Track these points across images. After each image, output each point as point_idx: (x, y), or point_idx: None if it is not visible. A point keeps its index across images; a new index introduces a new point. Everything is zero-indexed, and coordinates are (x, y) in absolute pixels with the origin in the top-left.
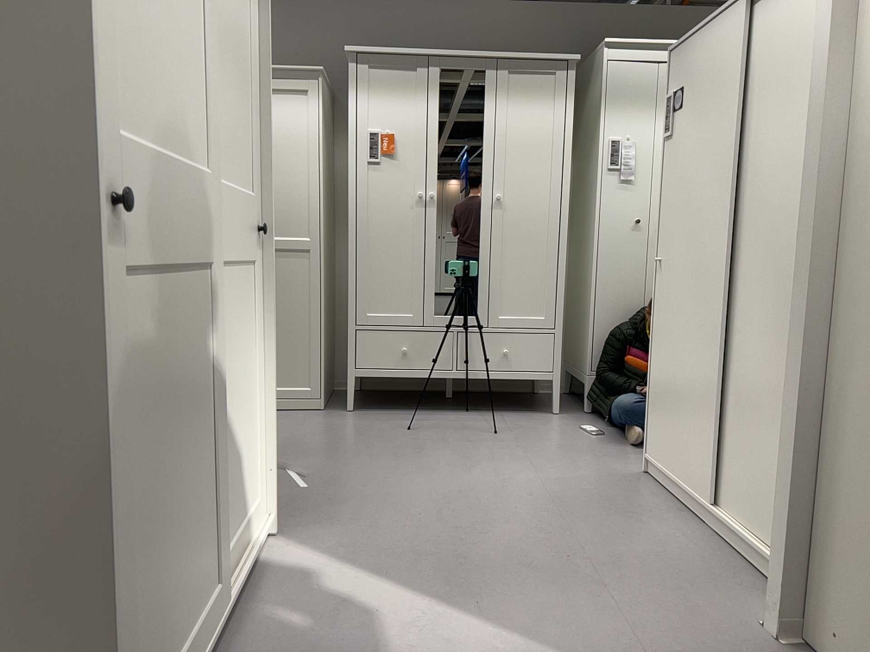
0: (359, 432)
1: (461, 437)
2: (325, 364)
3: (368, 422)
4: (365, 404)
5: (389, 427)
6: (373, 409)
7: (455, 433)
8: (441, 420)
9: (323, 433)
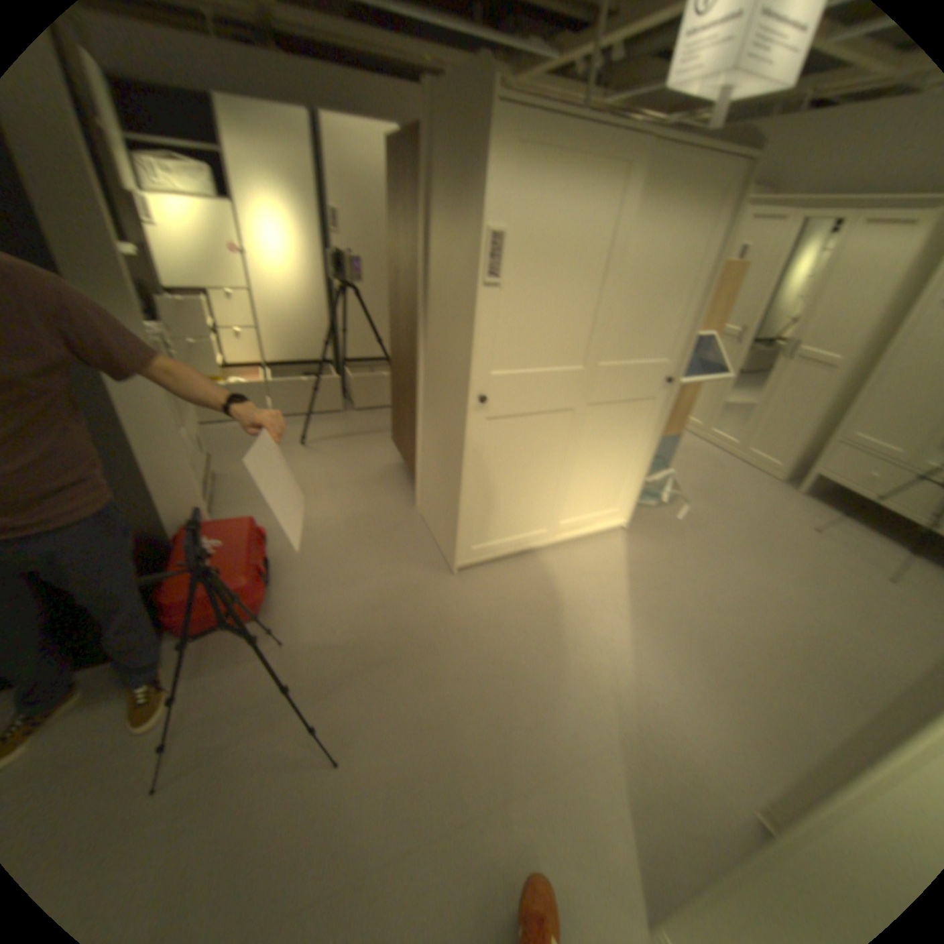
0: (780, 510)
1: (855, 563)
2: (808, 453)
3: (802, 508)
4: (829, 495)
5: (810, 521)
6: (825, 502)
7: (857, 557)
8: (868, 543)
9: (754, 497)
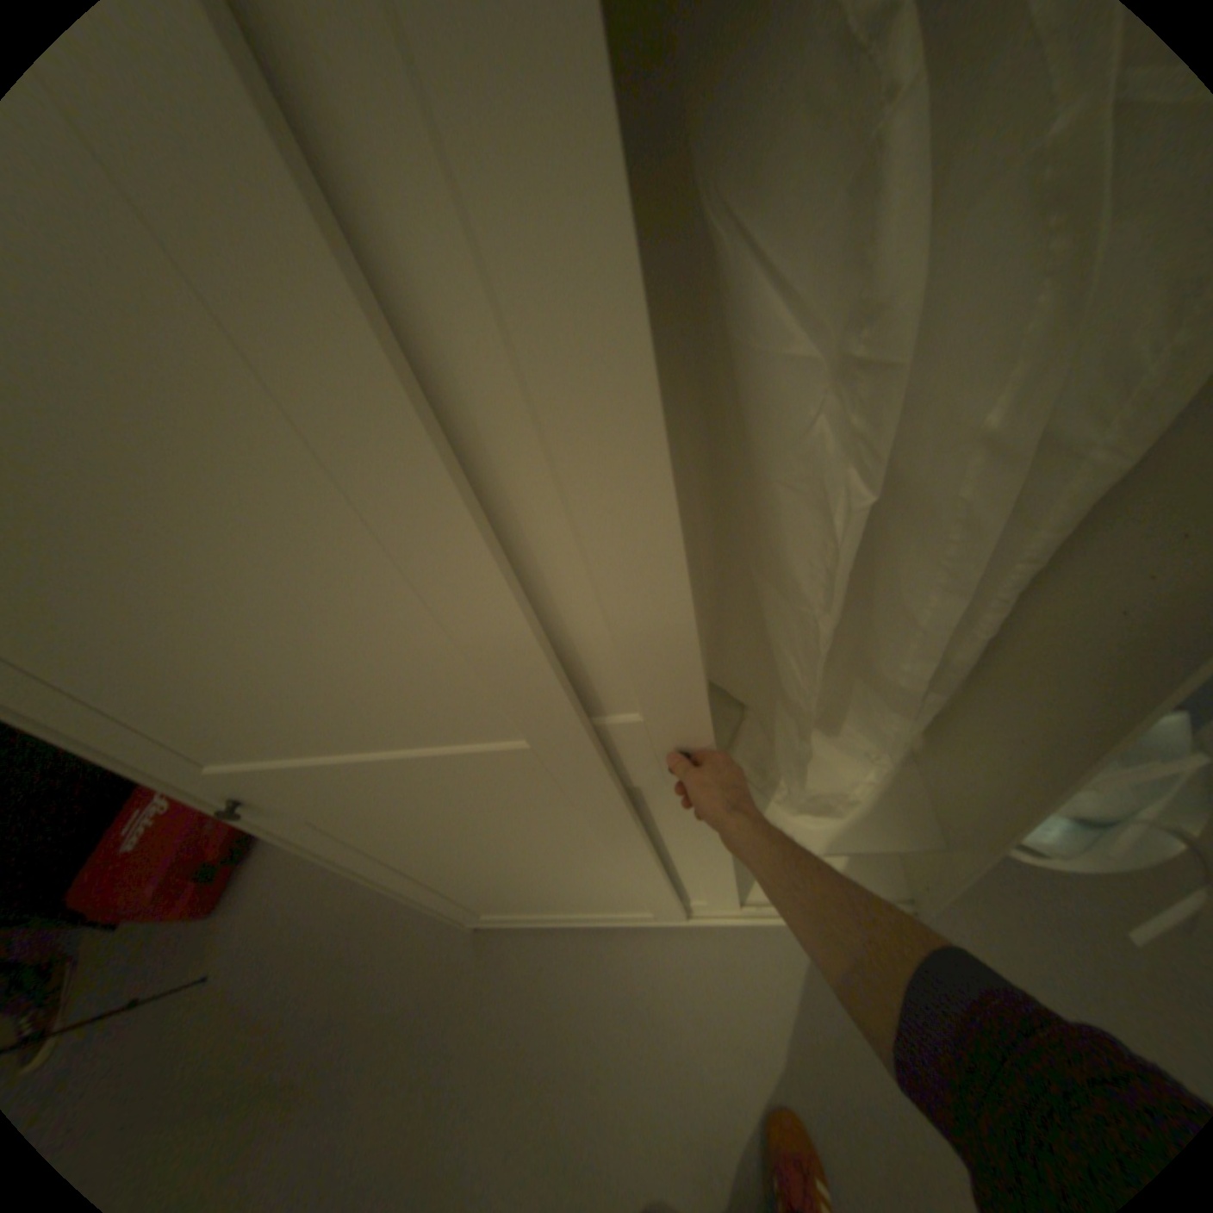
0: None
1: None
2: None
3: None
4: None
5: None
6: None
7: None
8: None
9: None
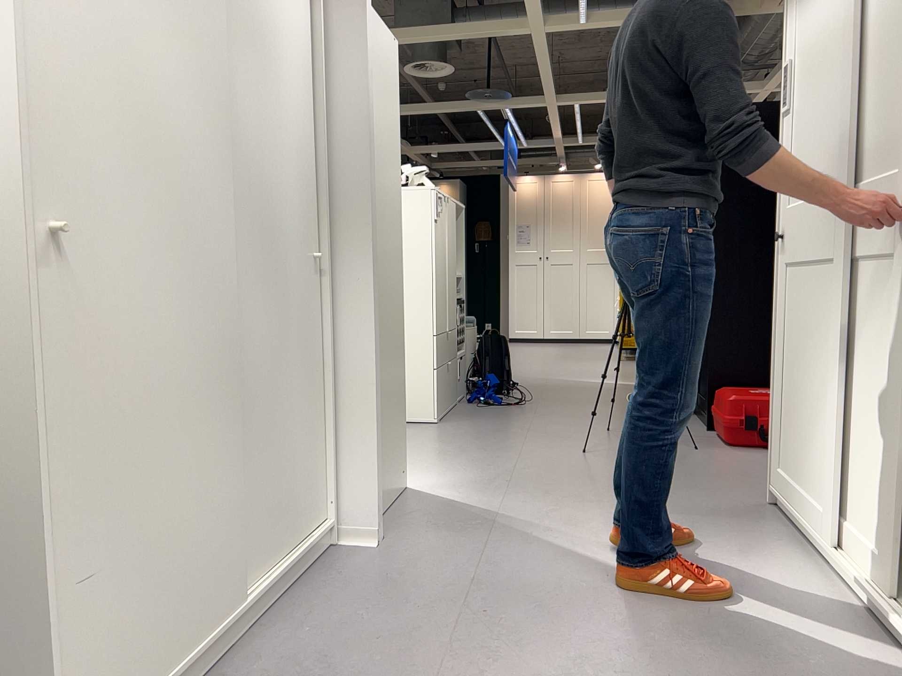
0: None
1: None
2: None
3: None
4: None
5: None
6: None
7: None
8: None
9: None
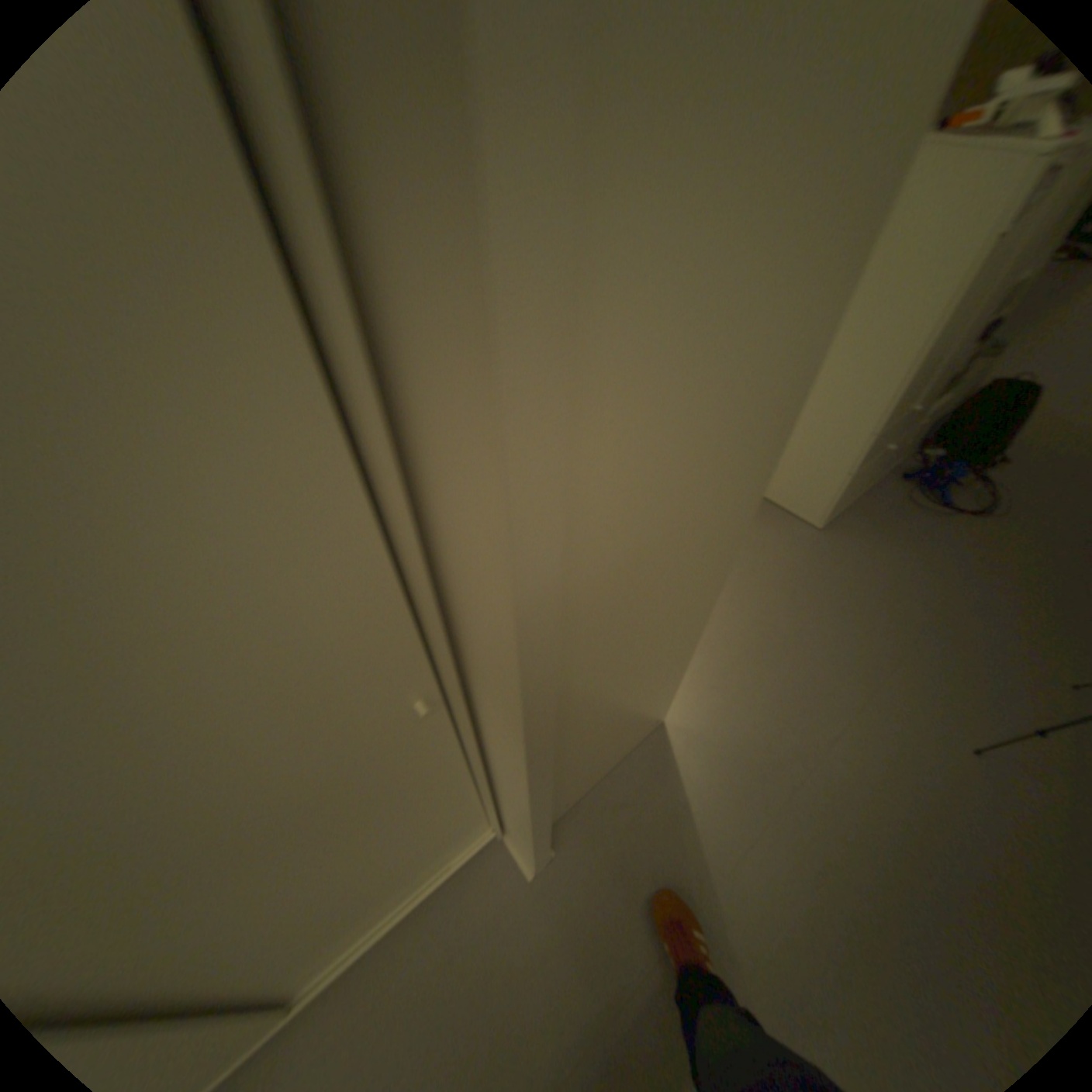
0: None
1: None
2: None
3: None
4: None
5: None
6: None
7: None
8: None
9: None
